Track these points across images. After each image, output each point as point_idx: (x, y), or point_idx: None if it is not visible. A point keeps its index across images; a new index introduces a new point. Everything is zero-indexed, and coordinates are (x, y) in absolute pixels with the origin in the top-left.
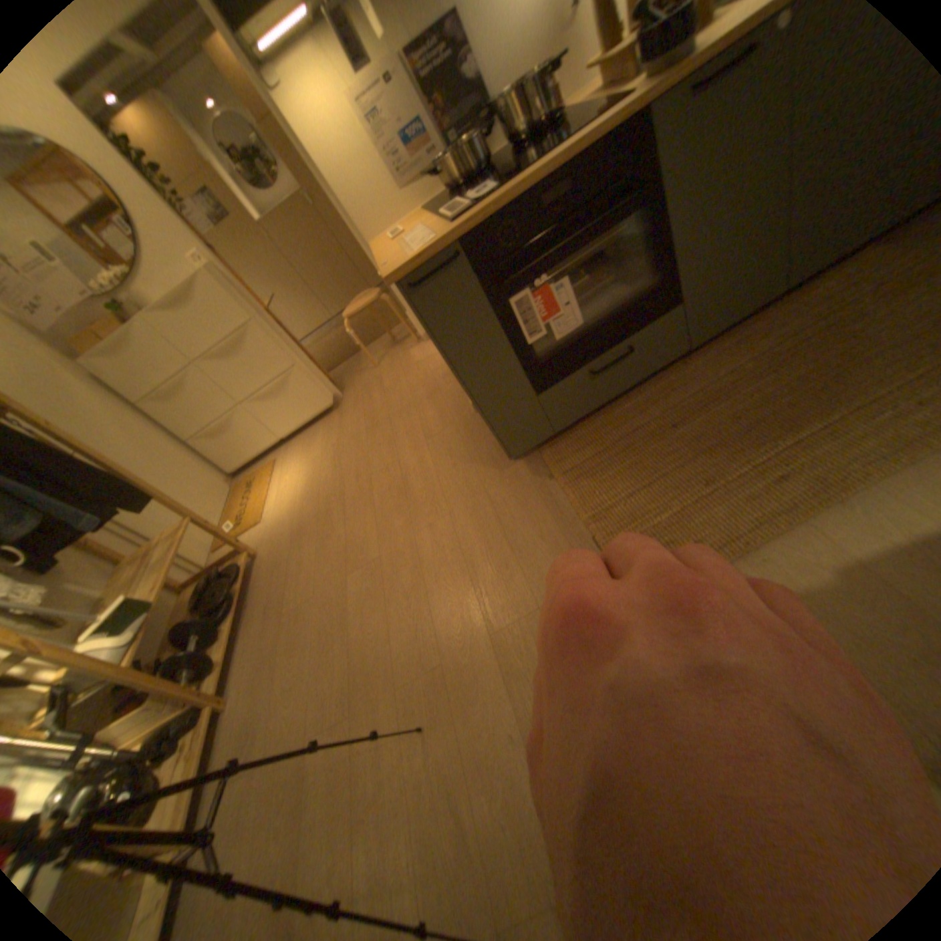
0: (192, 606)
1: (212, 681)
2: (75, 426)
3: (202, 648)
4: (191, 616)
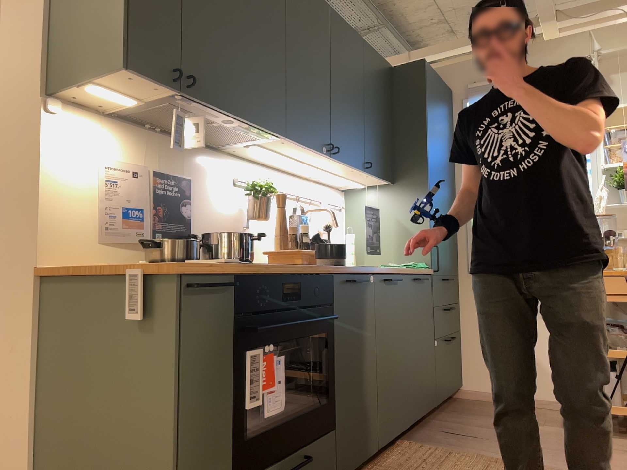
0: None
1: None
2: None
3: None
4: None
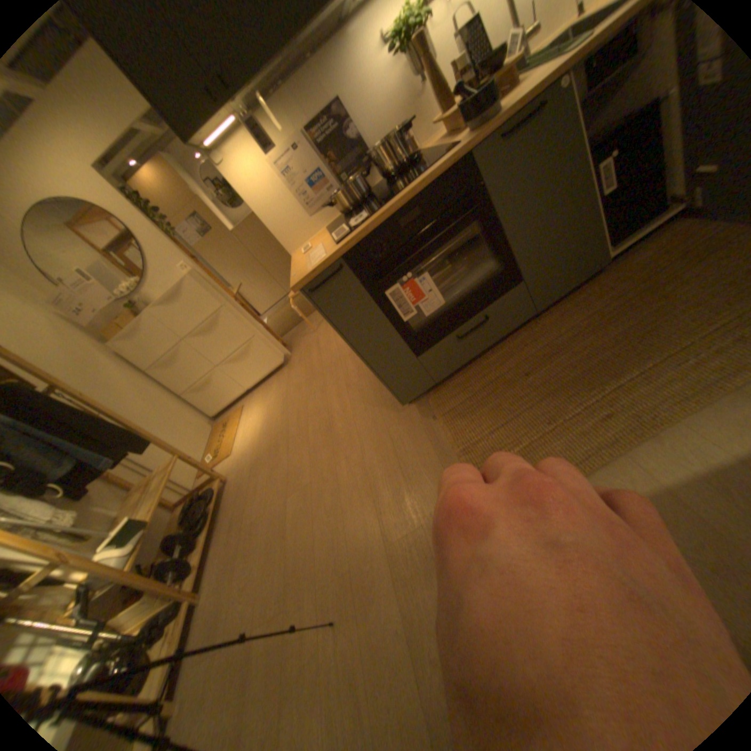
0: (180, 522)
1: (190, 581)
2: (104, 392)
3: (185, 555)
4: (180, 530)
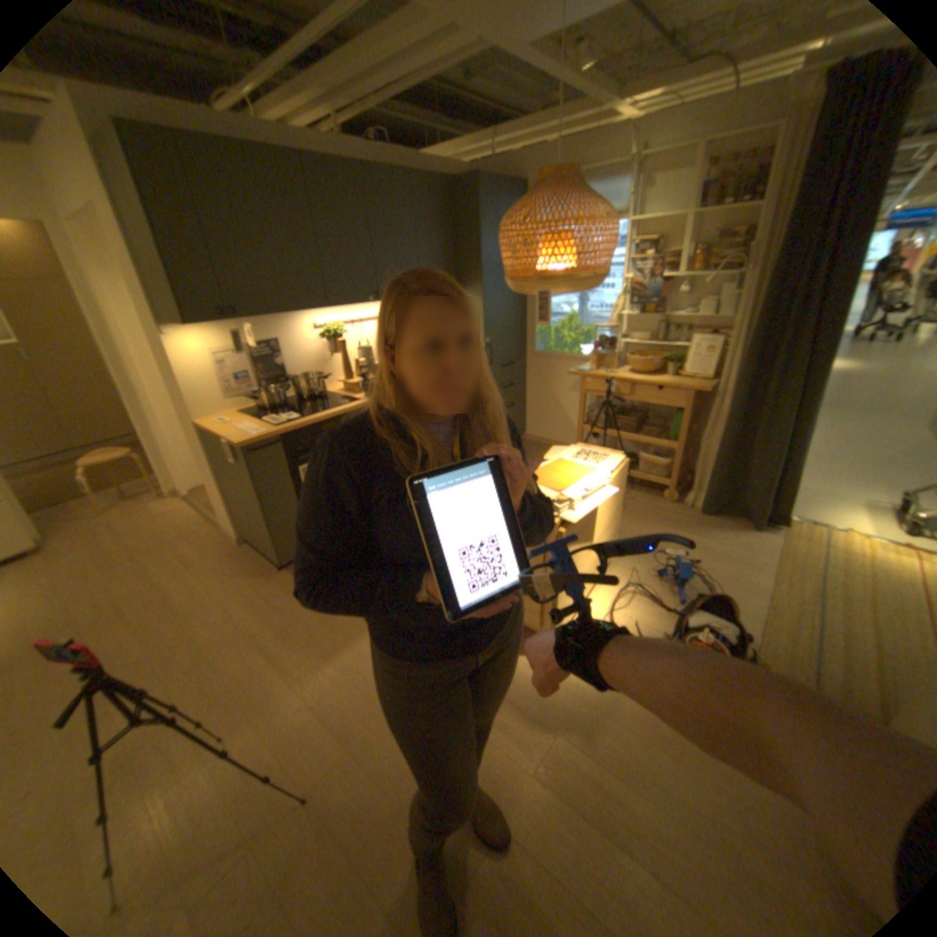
0: None
1: None
2: None
3: None
4: None
